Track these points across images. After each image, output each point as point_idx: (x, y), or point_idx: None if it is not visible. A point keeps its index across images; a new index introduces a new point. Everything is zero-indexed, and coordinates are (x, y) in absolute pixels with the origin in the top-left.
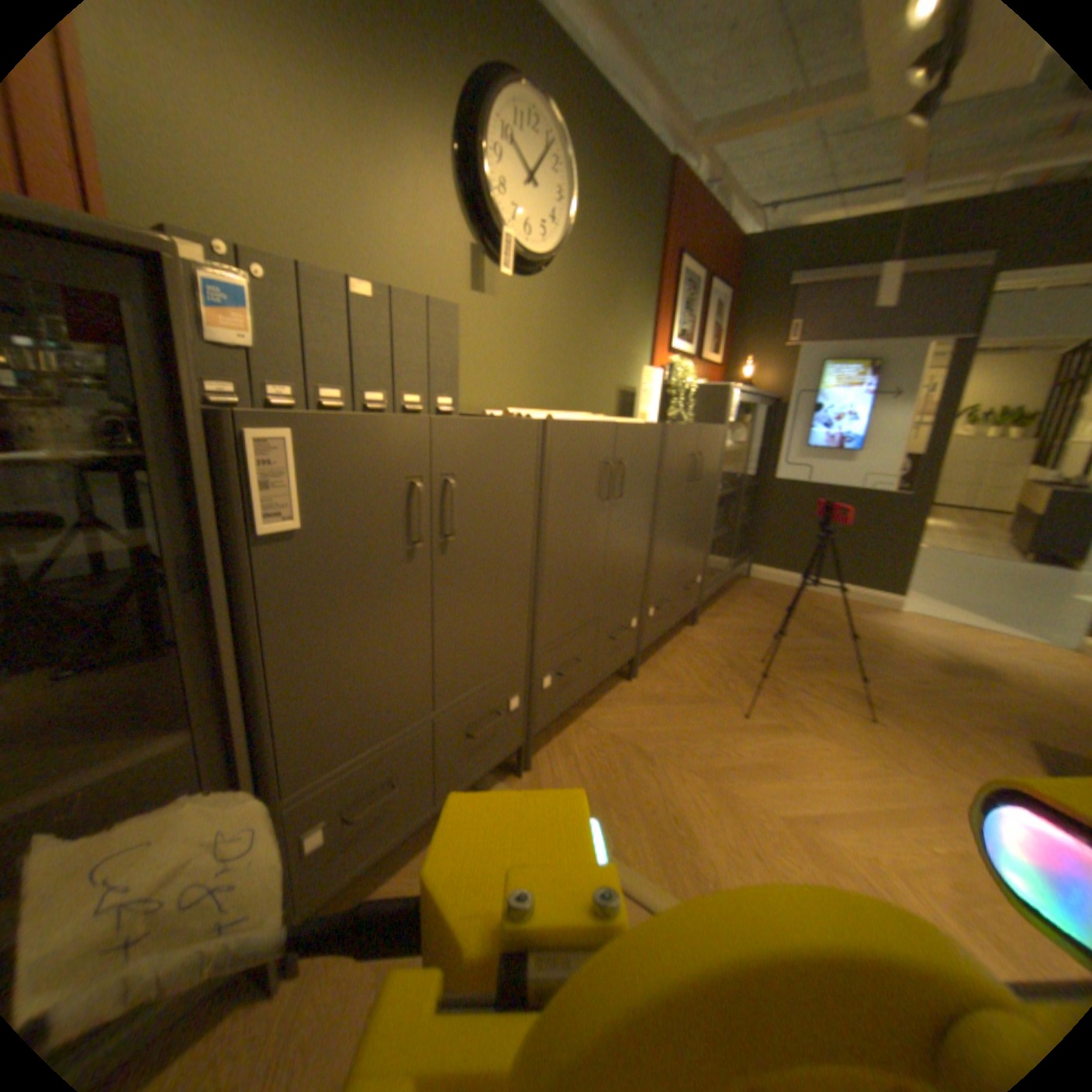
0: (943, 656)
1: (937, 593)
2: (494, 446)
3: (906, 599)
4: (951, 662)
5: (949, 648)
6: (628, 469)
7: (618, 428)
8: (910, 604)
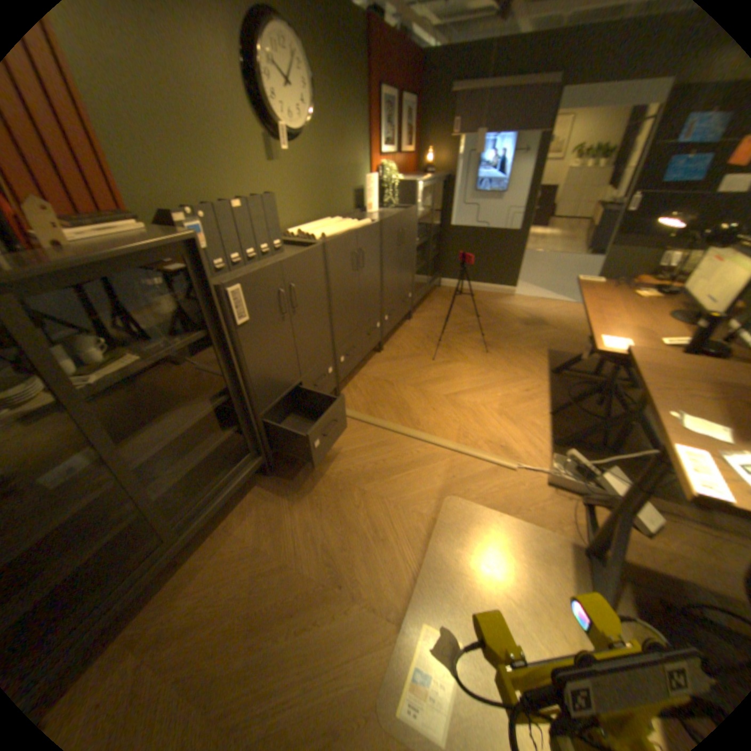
0: (526, 317)
1: (535, 282)
2: (306, 264)
3: (519, 288)
4: (529, 320)
5: (531, 313)
6: (366, 252)
7: (358, 233)
8: (520, 291)
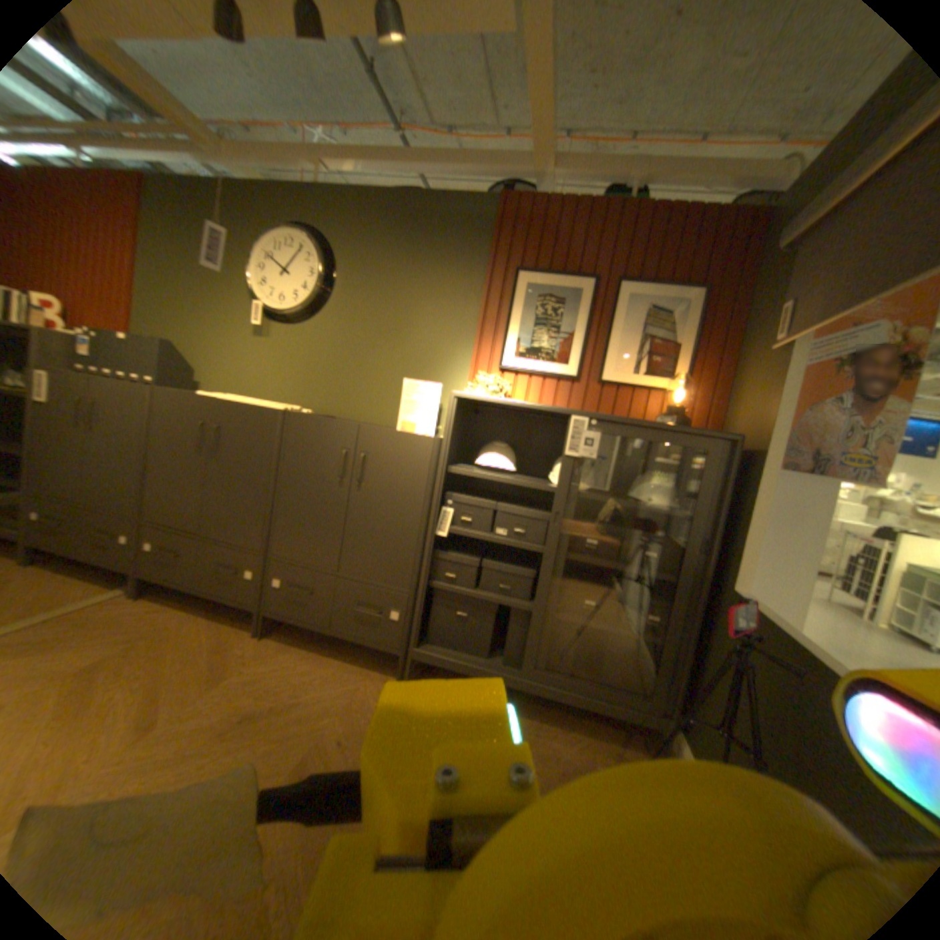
0: None
1: None
2: (119, 391)
3: None
4: None
5: None
6: (231, 432)
7: (217, 400)
8: None
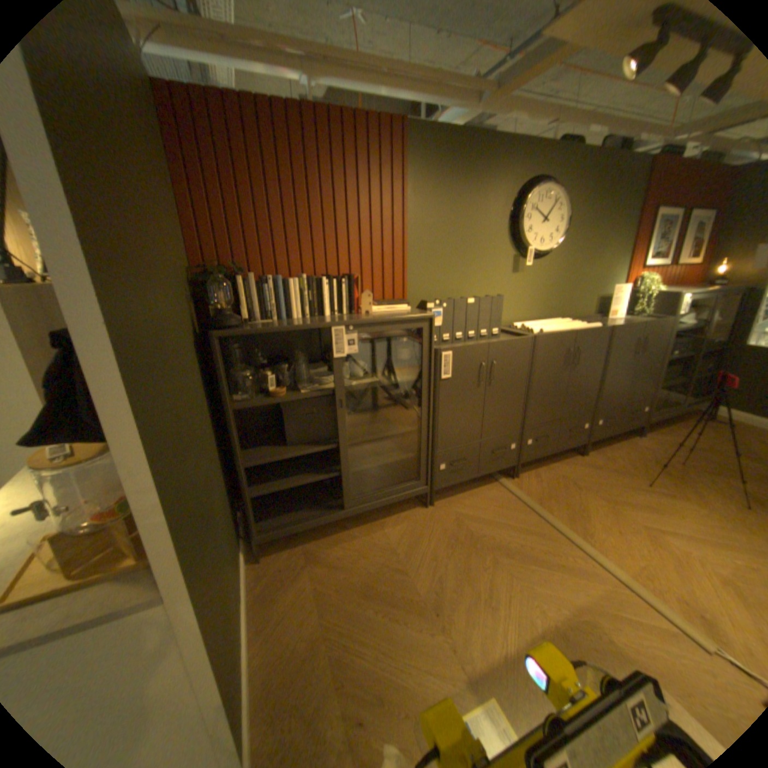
0: None
1: None
2: (511, 349)
3: None
4: None
5: None
6: (584, 351)
7: (577, 333)
8: None
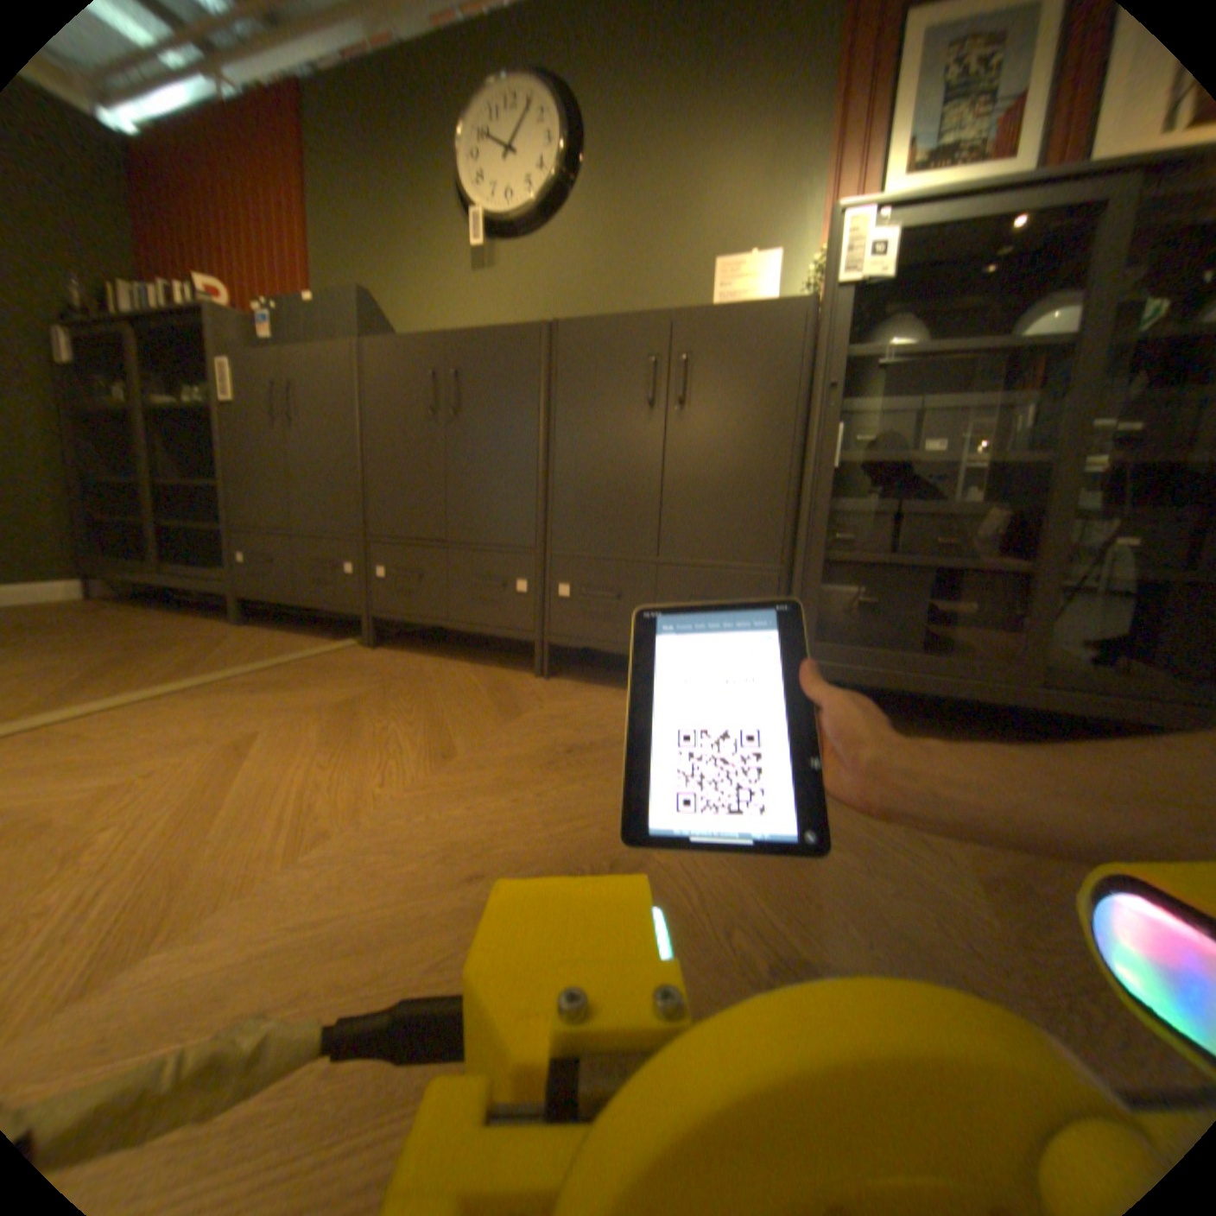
0: None
1: None
2: (315, 358)
3: None
4: None
5: None
6: (472, 377)
7: (447, 333)
8: None
